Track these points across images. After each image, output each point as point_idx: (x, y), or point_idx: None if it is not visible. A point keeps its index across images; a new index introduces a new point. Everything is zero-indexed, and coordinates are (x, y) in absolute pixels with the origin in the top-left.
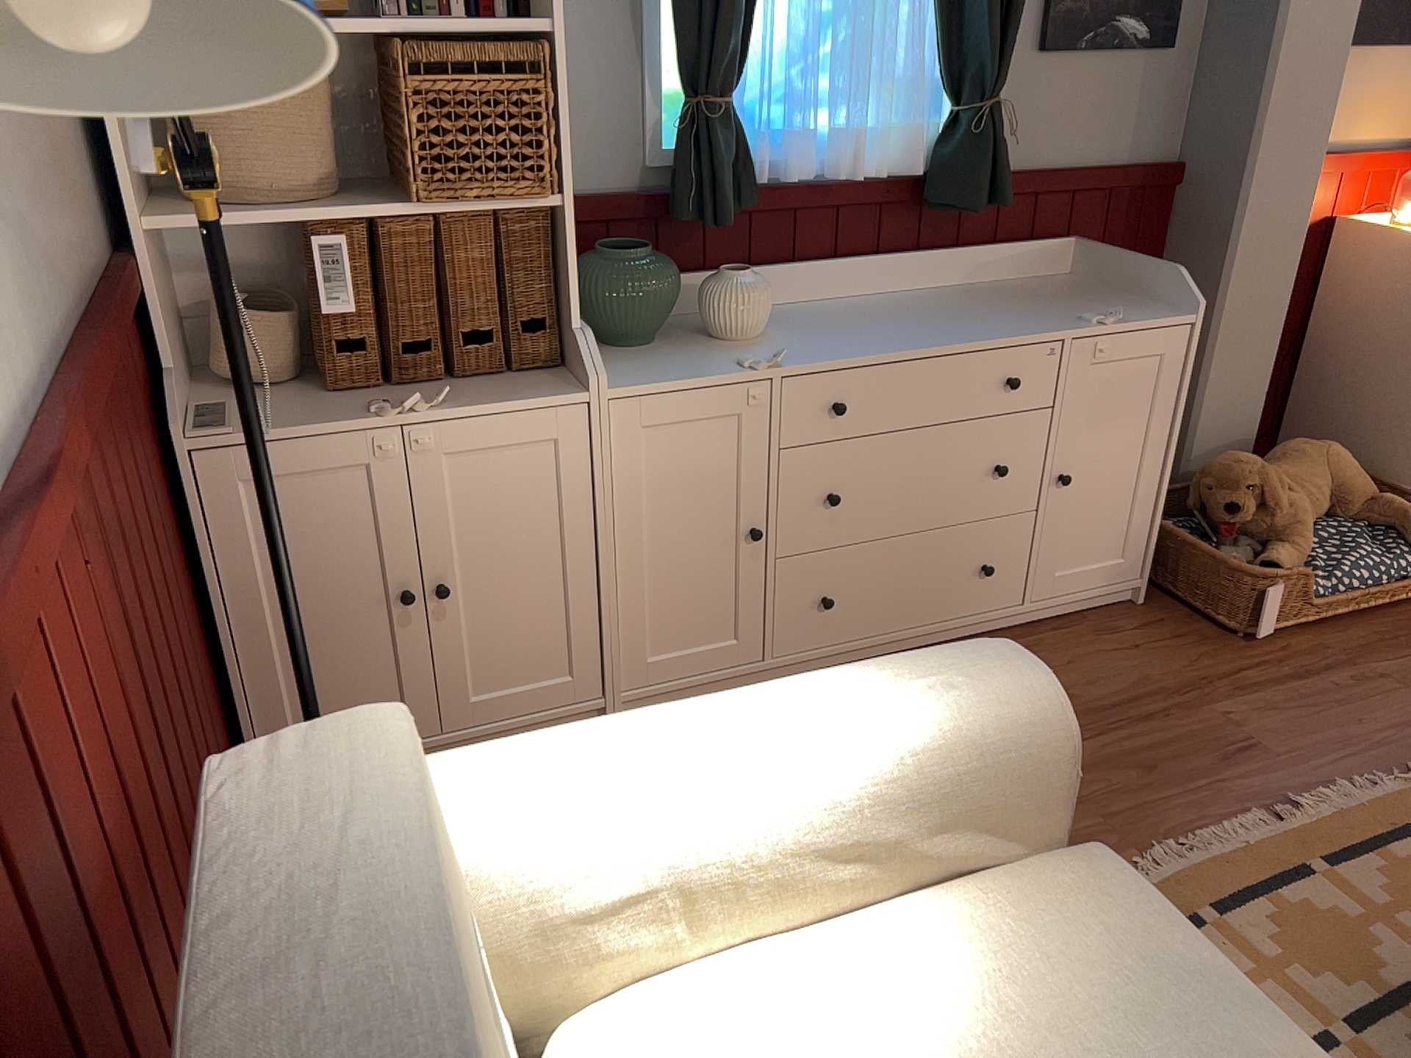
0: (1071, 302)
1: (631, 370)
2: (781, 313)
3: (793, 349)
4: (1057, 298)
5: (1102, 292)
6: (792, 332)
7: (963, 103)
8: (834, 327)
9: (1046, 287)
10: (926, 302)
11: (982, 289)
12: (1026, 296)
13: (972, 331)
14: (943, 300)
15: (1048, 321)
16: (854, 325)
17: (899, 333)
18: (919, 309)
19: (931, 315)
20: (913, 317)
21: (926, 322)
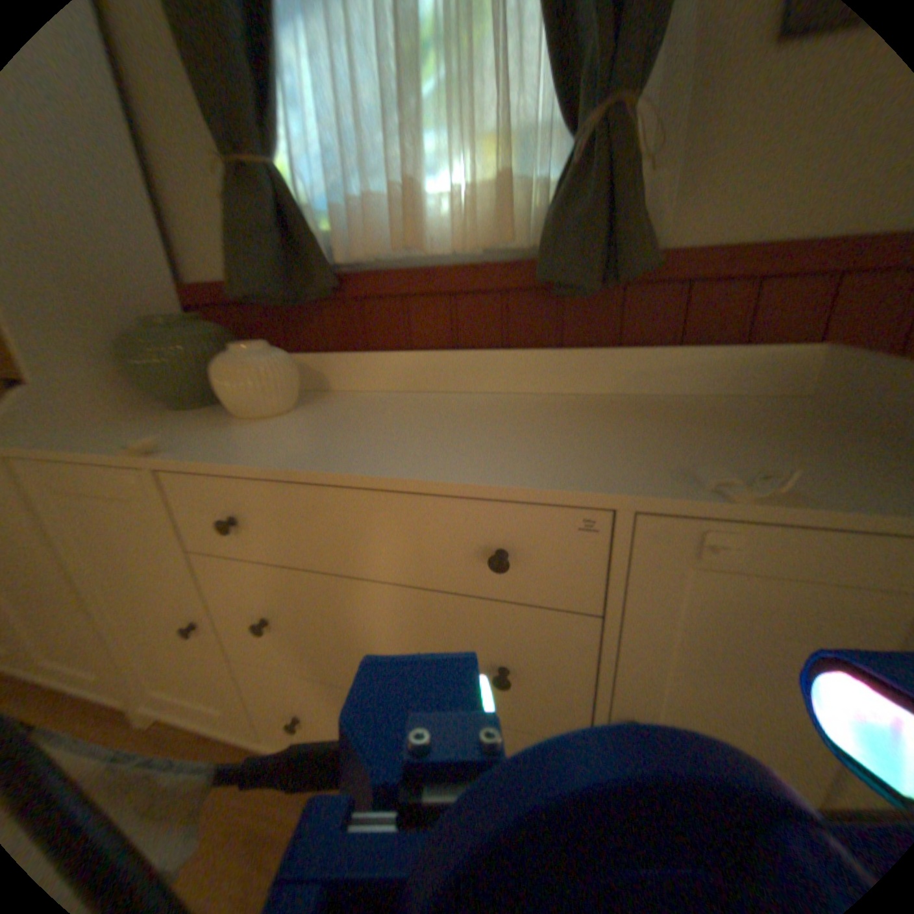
0: (738, 438)
1: (94, 430)
2: (367, 399)
3: (249, 436)
4: (724, 427)
5: (836, 429)
6: (308, 419)
7: (585, 128)
8: (356, 419)
9: (736, 409)
10: (525, 407)
11: (635, 401)
12: (678, 417)
13: (474, 455)
14: (553, 407)
15: (632, 462)
16: (381, 420)
17: (385, 439)
18: (495, 414)
19: (491, 422)
20: (462, 422)
21: (455, 431)
